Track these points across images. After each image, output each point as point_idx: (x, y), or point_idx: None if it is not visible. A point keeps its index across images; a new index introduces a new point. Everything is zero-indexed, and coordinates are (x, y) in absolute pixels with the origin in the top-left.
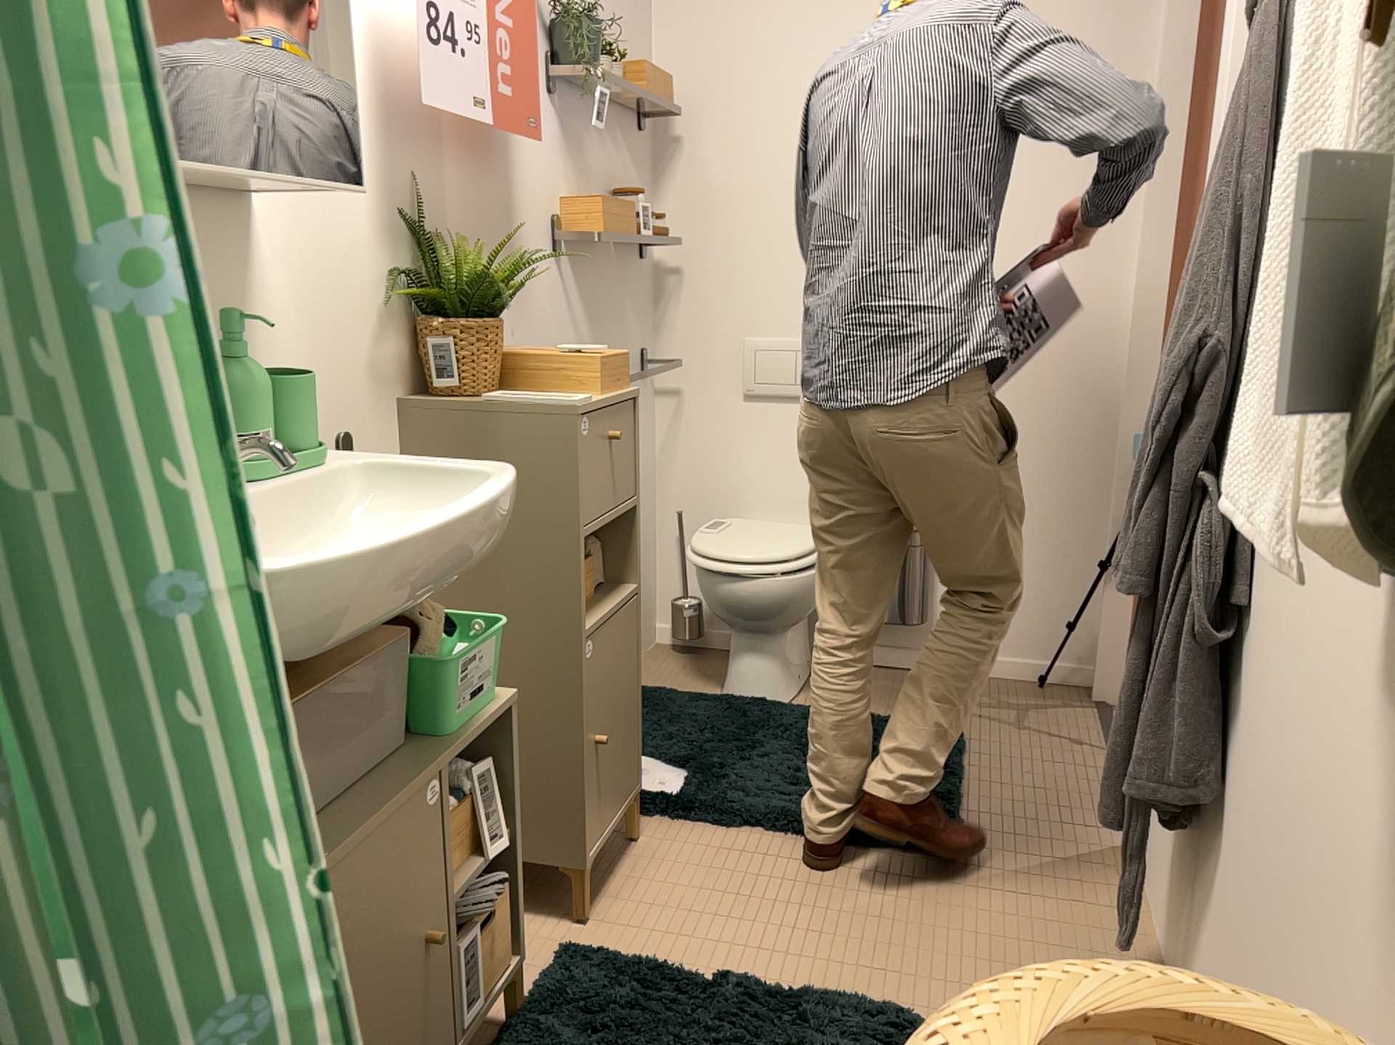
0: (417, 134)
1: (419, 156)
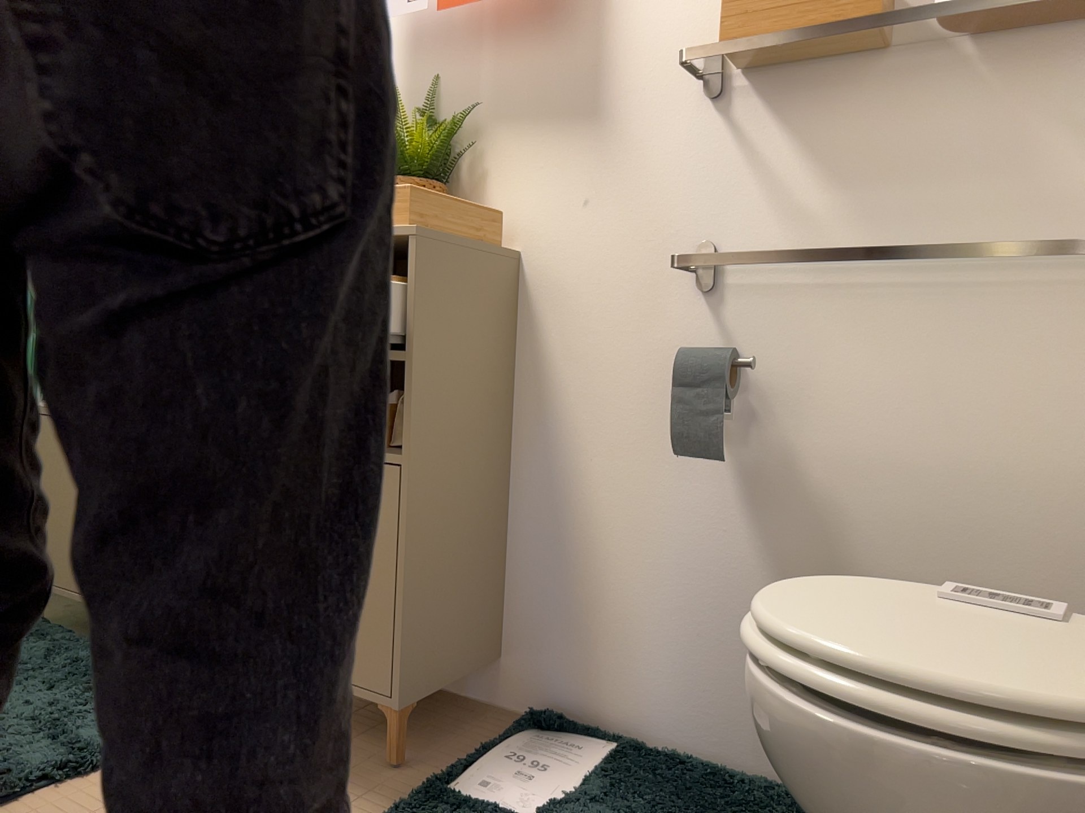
0: (438, 38)
1: (438, 56)
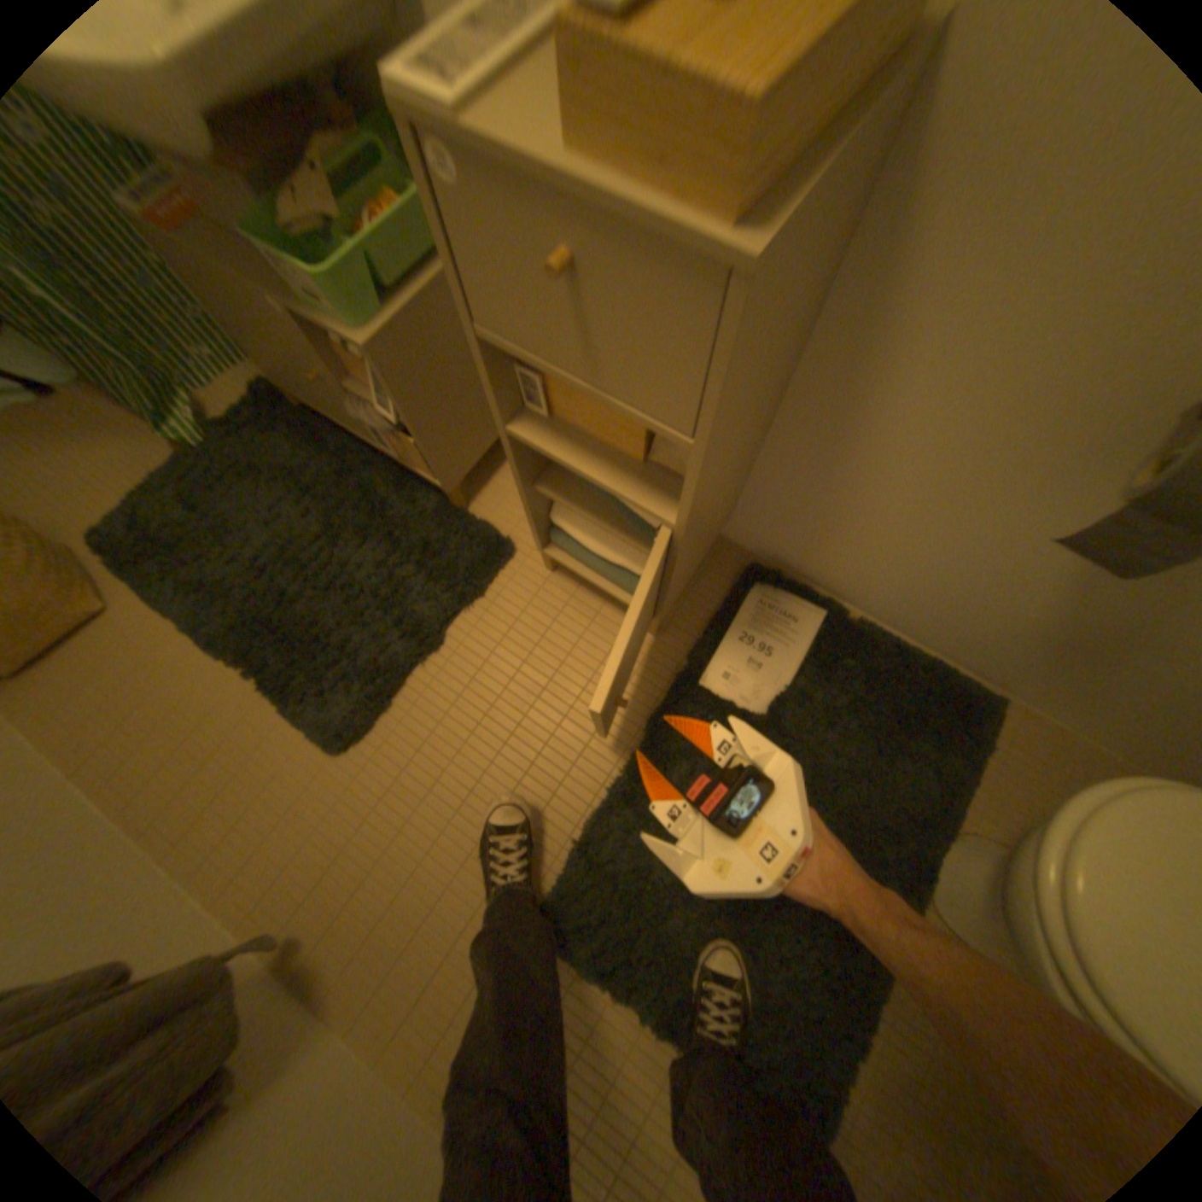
0: None
1: None
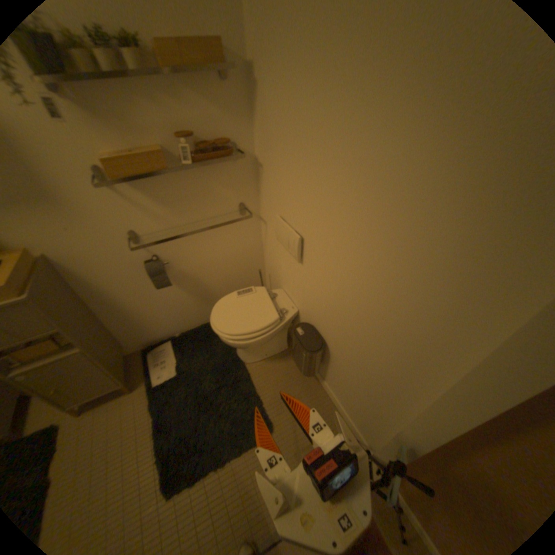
0: None
1: None
